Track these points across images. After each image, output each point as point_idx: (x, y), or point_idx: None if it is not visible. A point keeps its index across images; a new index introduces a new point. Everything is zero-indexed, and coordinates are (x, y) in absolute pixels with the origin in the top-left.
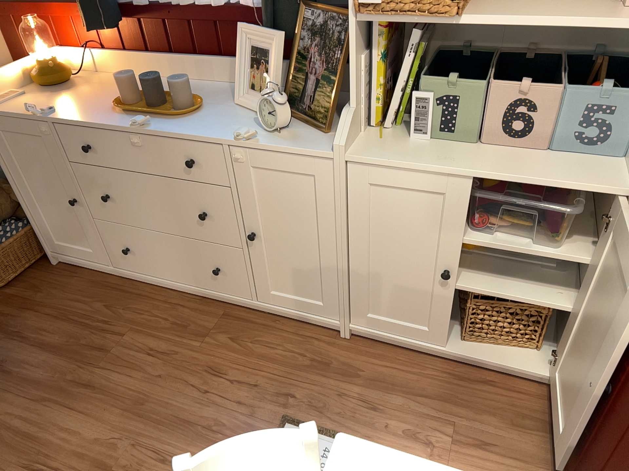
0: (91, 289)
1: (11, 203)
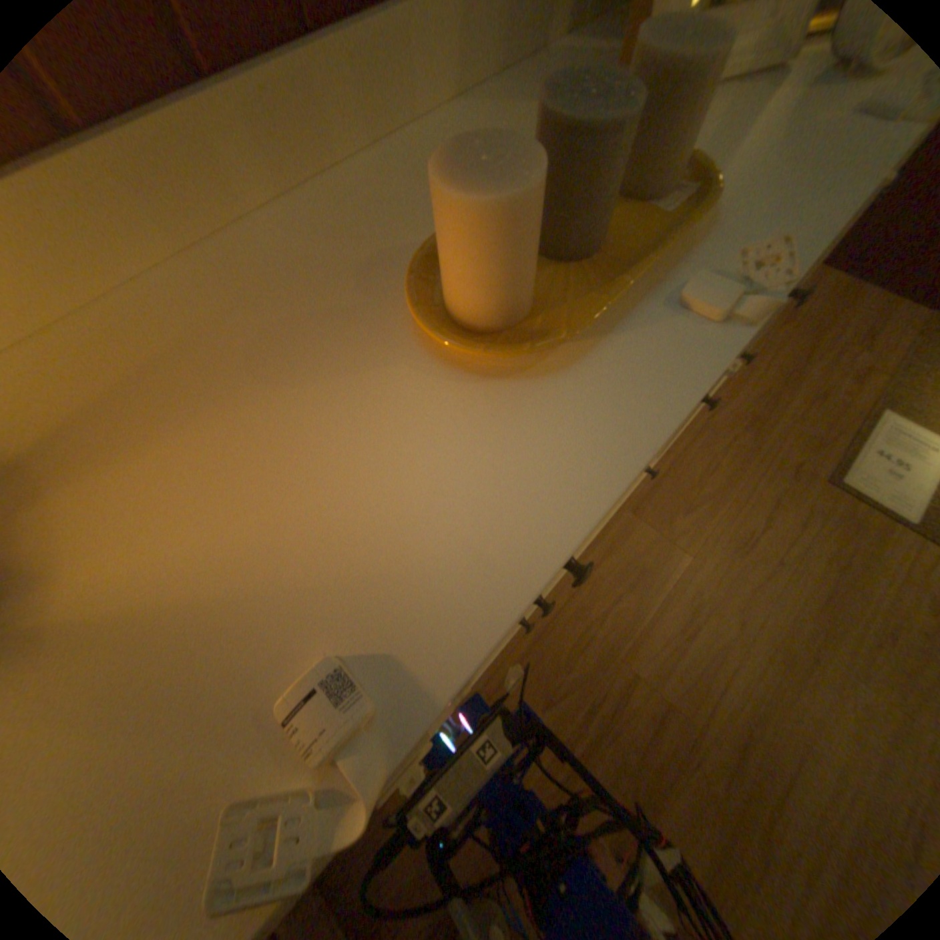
0: None
1: None
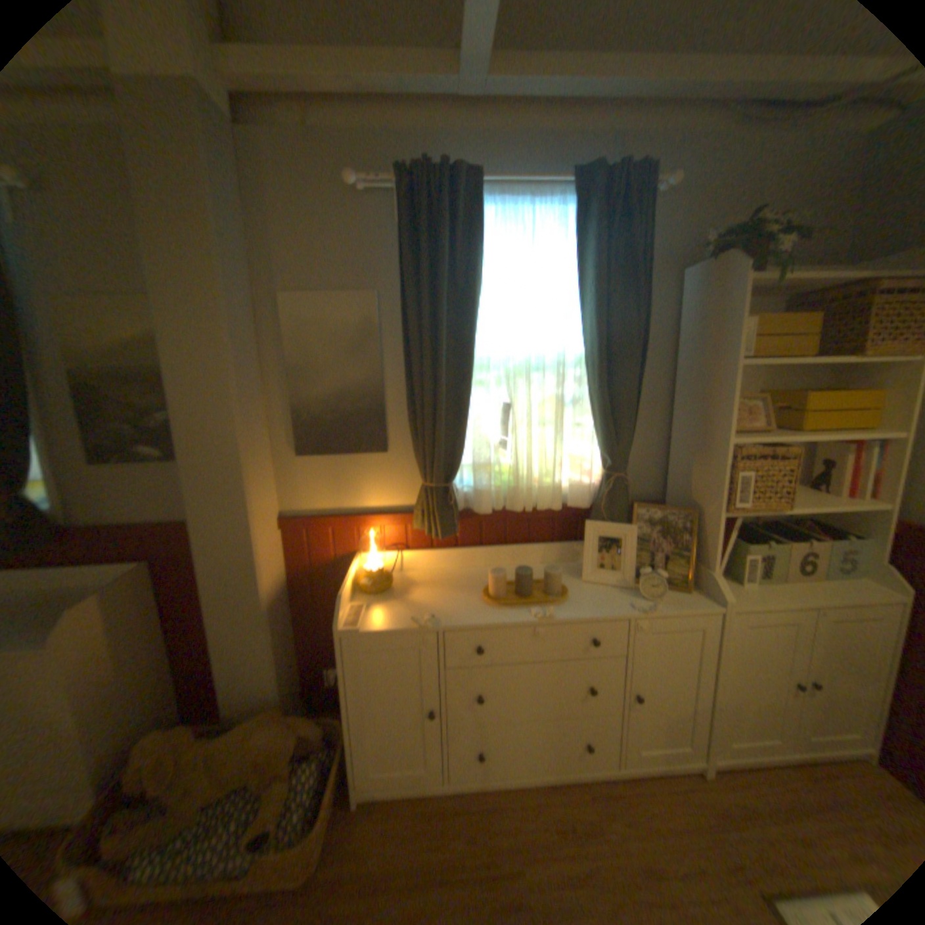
0: (421, 835)
1: (288, 746)
